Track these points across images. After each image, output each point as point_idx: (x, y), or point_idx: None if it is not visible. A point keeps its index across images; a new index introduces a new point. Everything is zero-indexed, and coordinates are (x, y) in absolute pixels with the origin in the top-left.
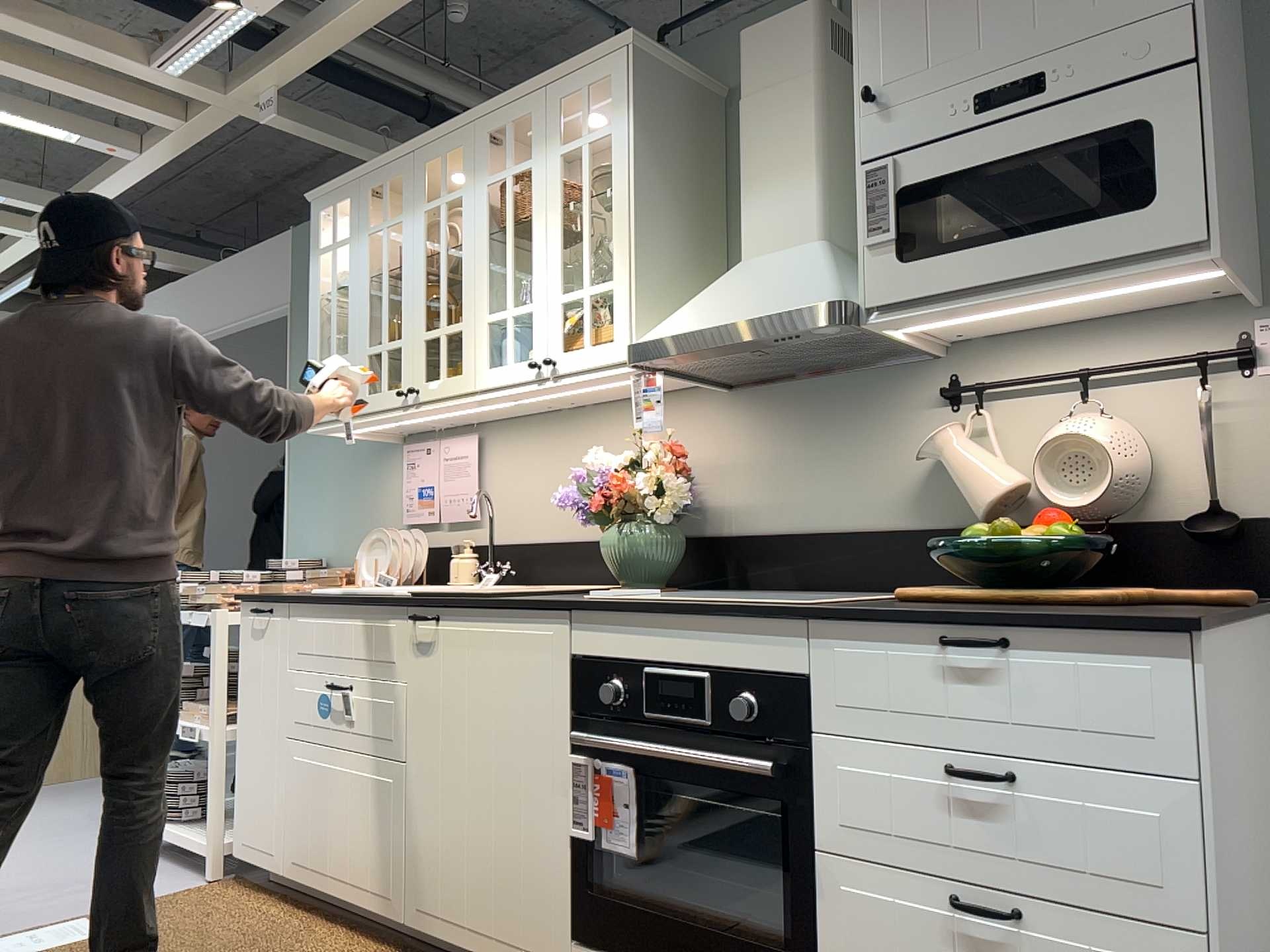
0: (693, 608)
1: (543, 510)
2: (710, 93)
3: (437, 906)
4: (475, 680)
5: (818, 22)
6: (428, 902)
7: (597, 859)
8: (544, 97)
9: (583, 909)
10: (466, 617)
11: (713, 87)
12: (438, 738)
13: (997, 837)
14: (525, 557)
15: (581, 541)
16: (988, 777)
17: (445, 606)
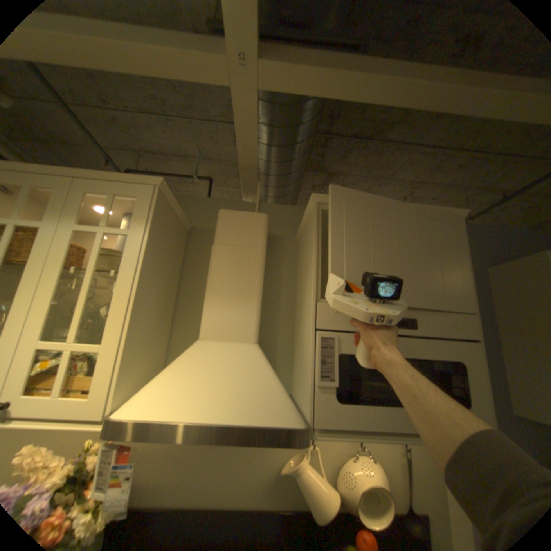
0: None
1: None
2: (185, 225)
3: None
4: None
5: (267, 224)
6: None
7: None
8: (70, 181)
9: None
10: None
11: (187, 222)
12: None
13: None
14: None
15: None
16: None
17: None
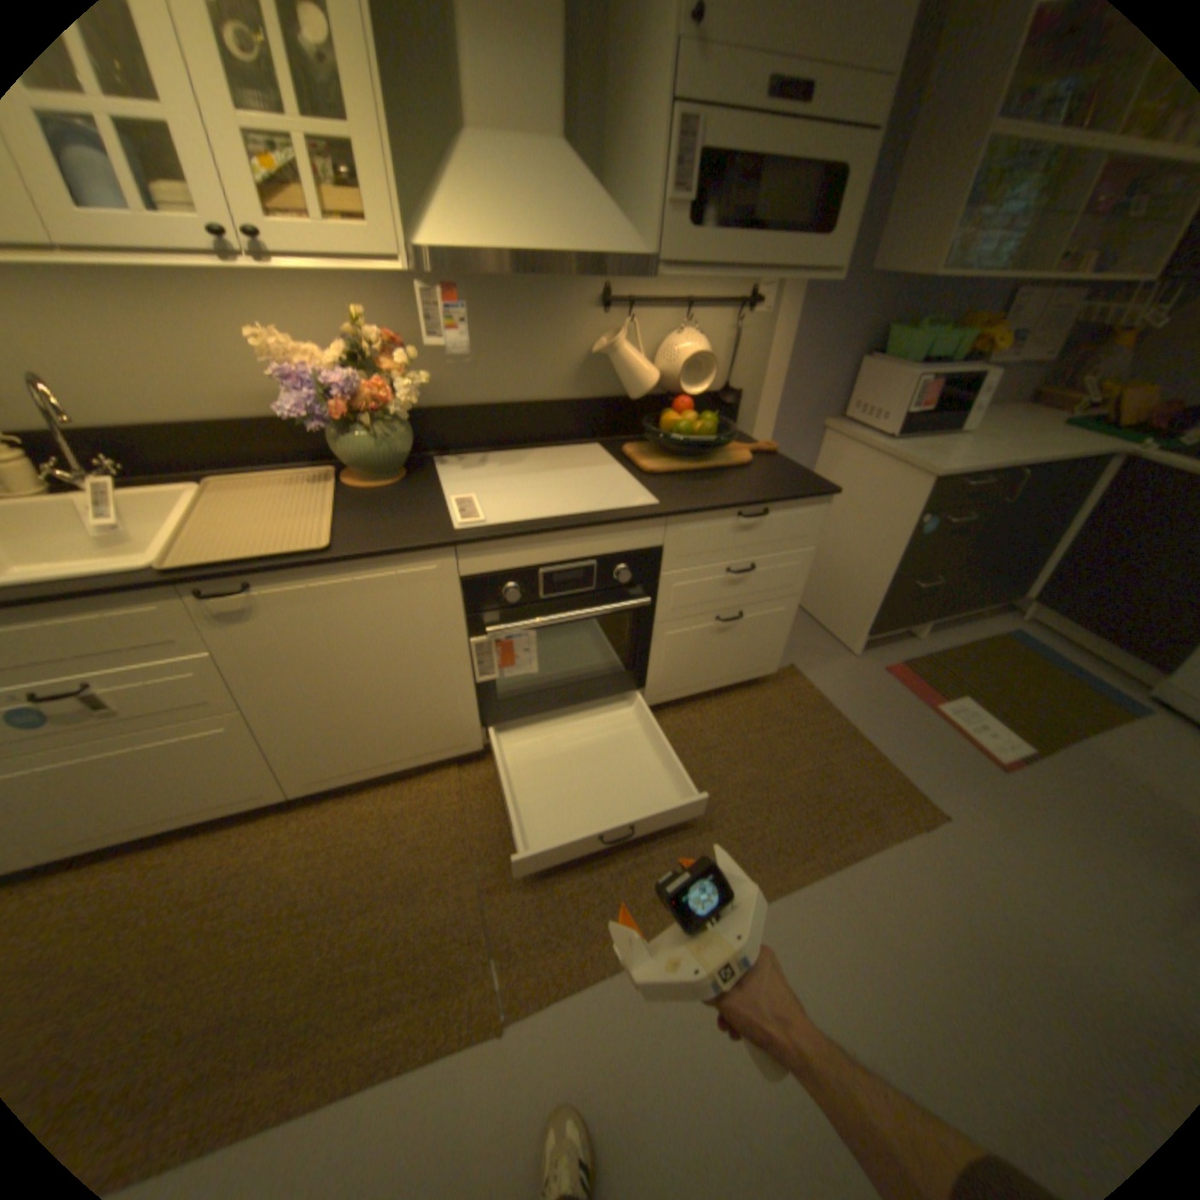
0: (589, 526)
1: (129, 384)
2: None
3: (331, 773)
4: (336, 623)
5: None
6: (318, 776)
7: (496, 684)
8: None
9: (490, 711)
10: (303, 576)
11: None
12: (291, 678)
13: (740, 590)
14: (123, 443)
15: (220, 421)
16: (749, 571)
17: (264, 573)
